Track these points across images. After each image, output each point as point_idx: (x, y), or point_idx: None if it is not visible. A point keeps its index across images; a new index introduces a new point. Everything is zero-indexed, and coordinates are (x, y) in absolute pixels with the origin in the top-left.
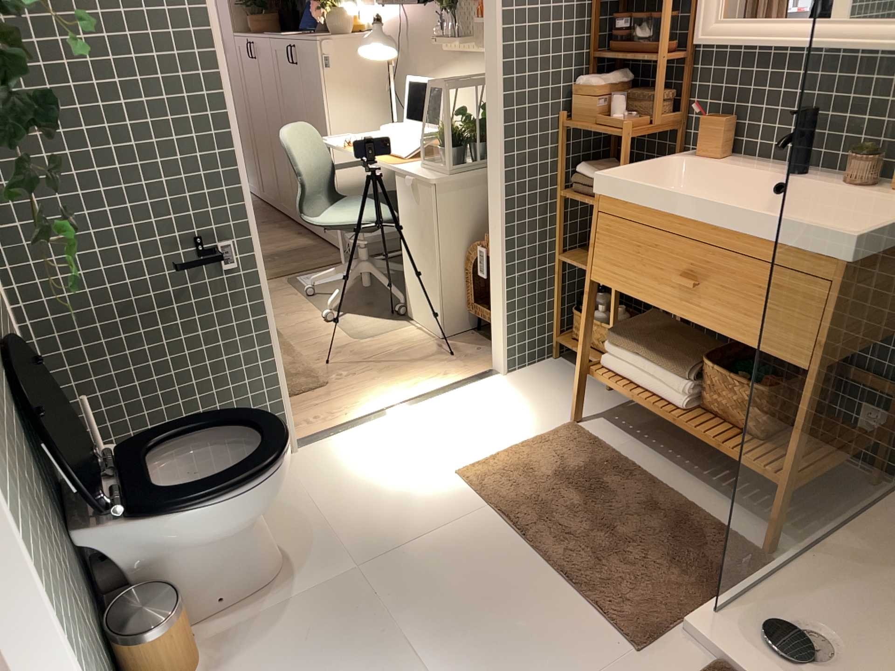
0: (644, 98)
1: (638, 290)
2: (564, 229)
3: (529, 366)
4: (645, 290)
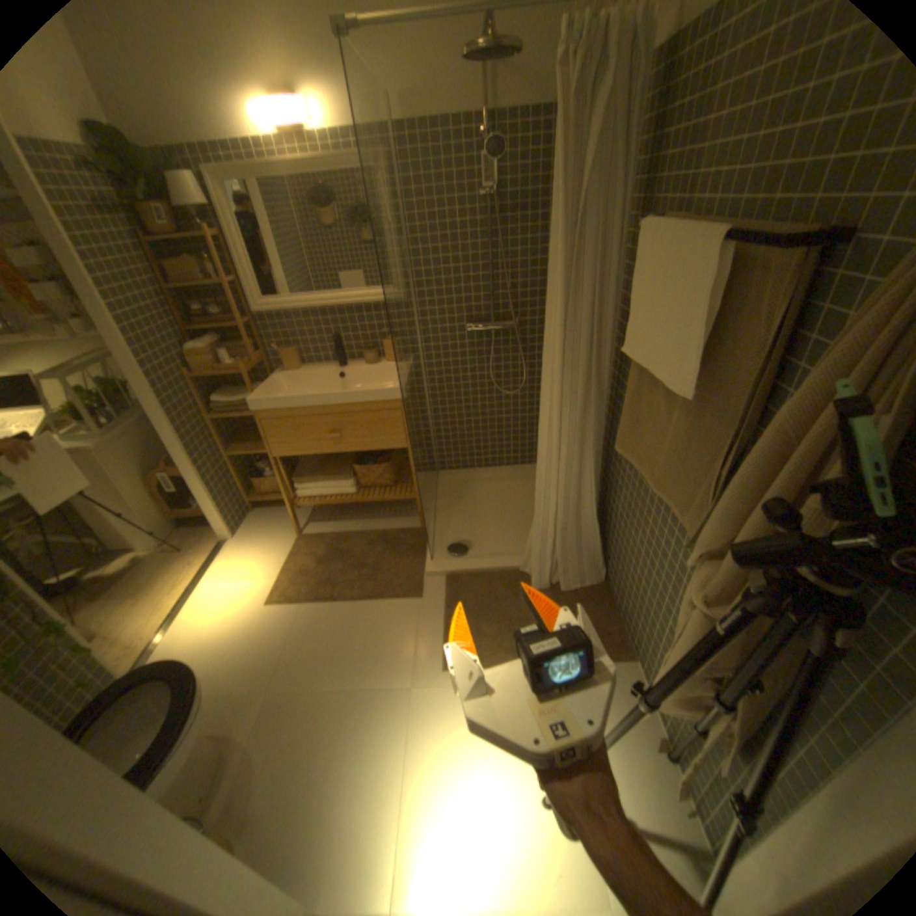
0: (229, 346)
1: (300, 450)
2: (219, 437)
3: (242, 525)
4: (304, 449)
